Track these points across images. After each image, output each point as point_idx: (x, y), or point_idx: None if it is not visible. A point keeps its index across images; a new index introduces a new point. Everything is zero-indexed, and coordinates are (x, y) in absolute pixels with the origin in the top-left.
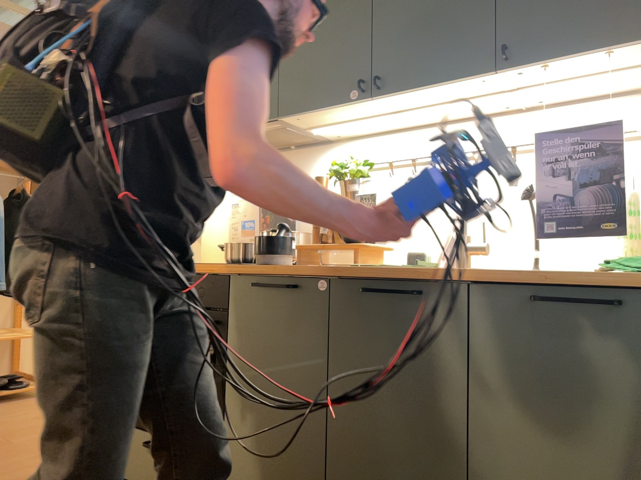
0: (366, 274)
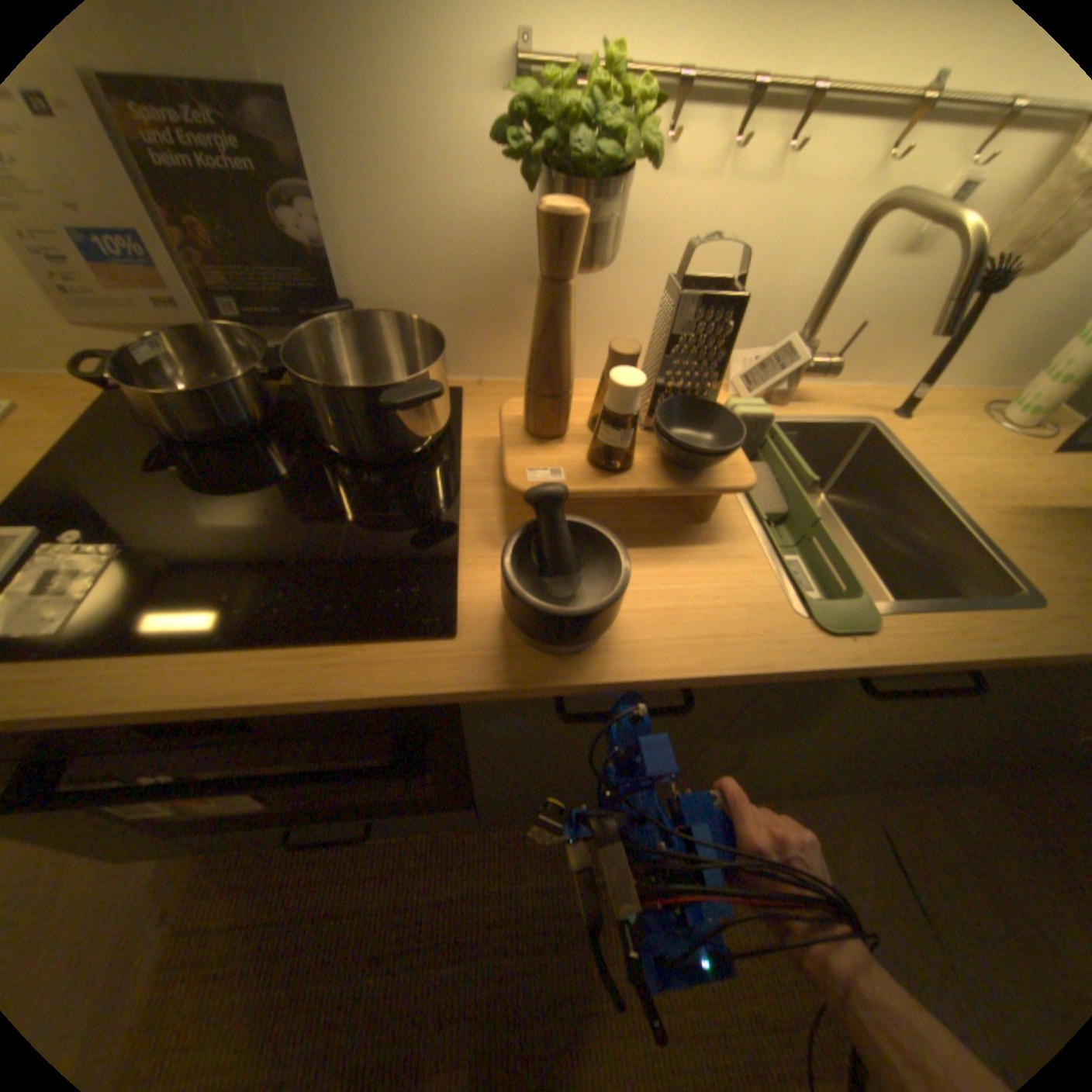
0: (890, 671)
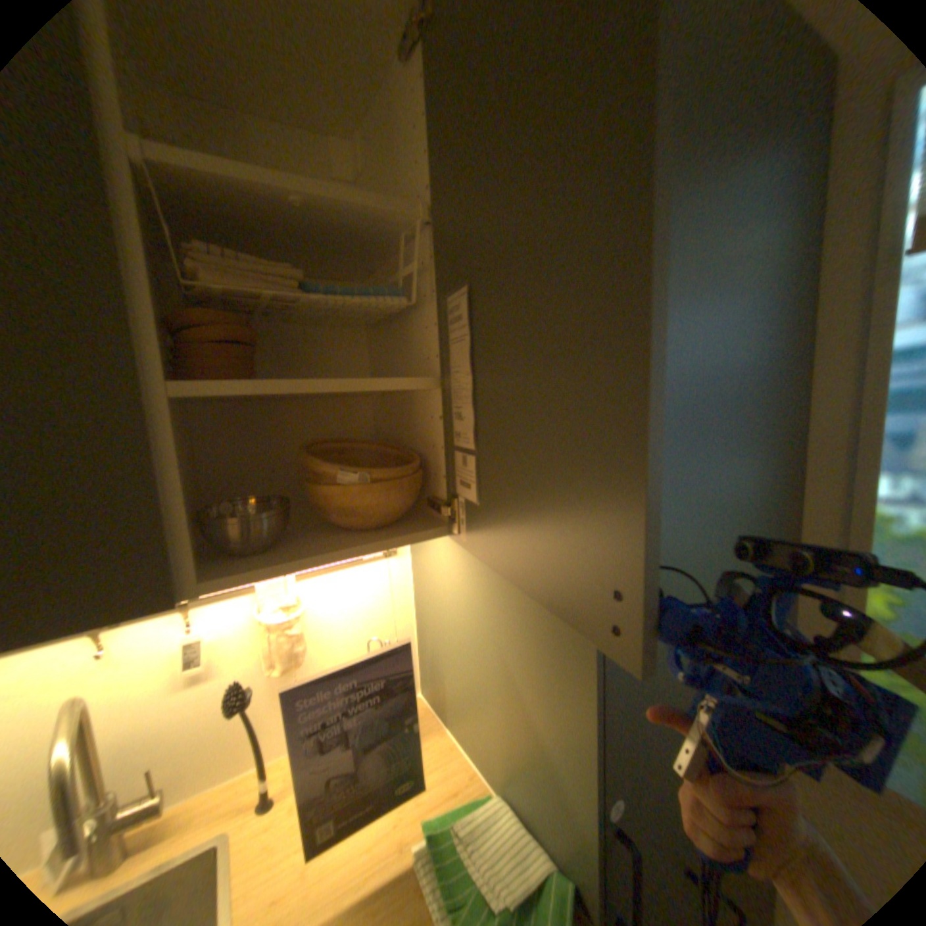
0: None
